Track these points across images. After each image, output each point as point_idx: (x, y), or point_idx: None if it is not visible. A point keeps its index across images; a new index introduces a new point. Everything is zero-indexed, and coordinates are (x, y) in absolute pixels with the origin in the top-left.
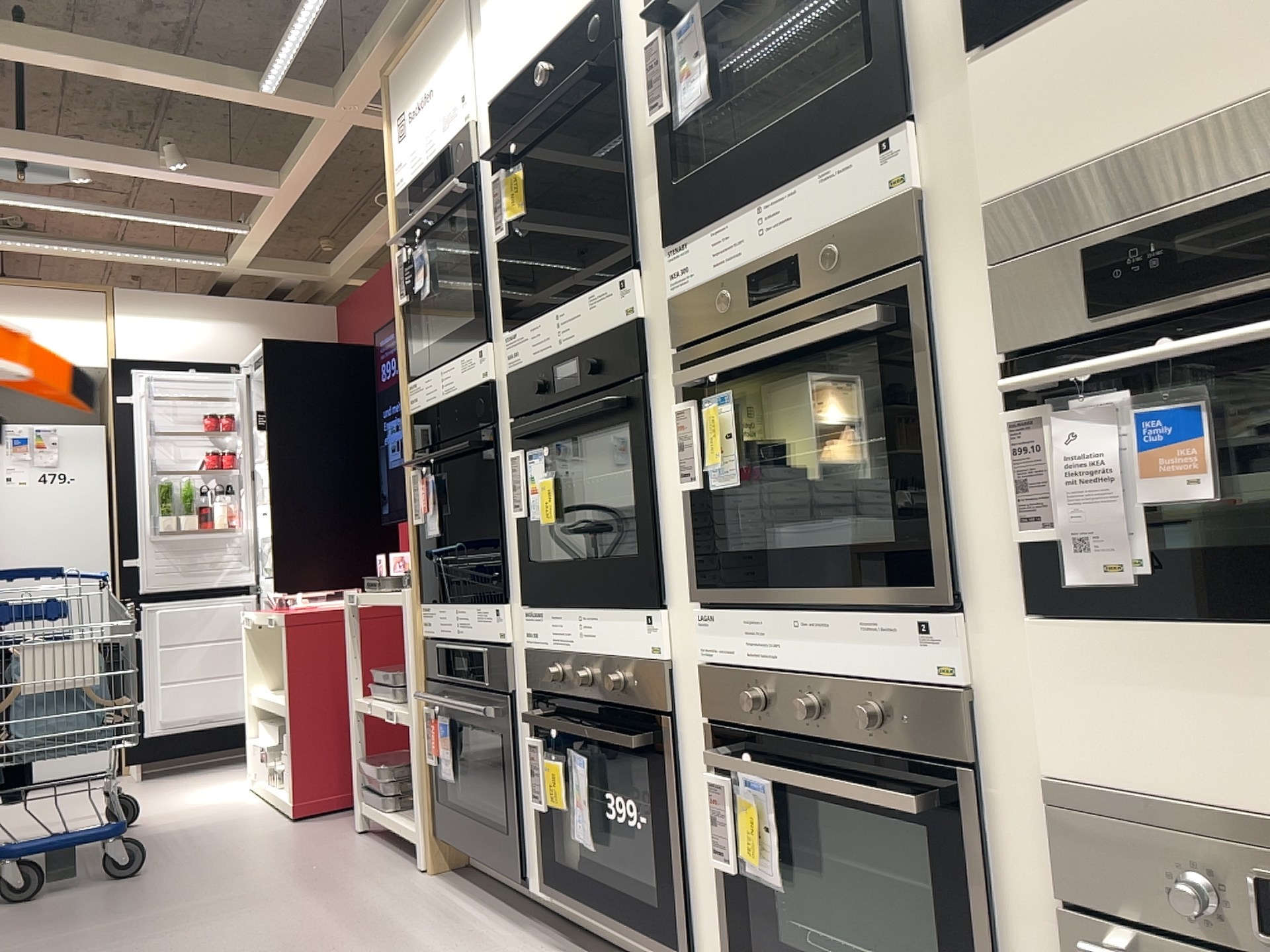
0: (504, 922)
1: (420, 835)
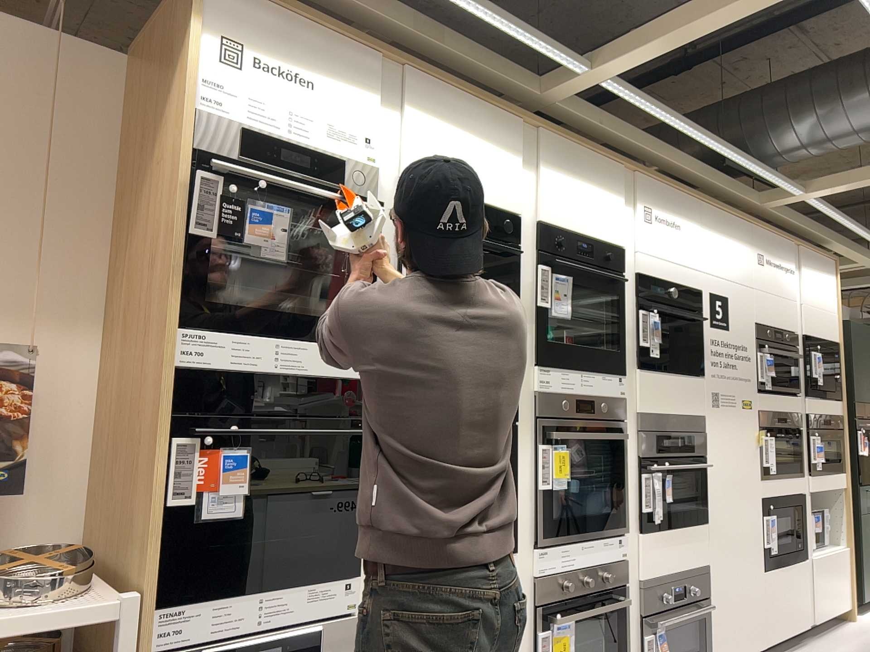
0: None
1: None
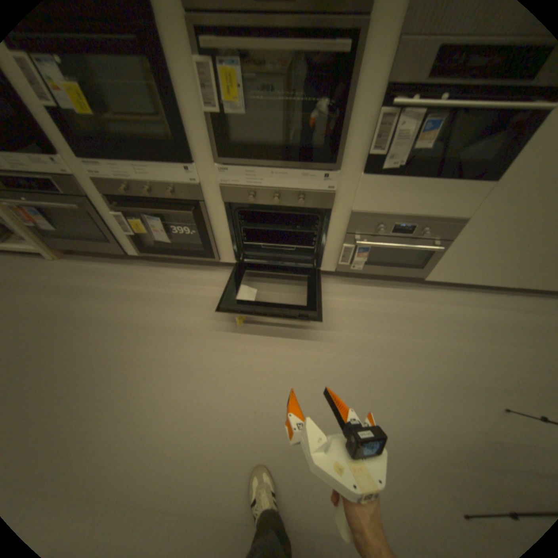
0: (120, 266)
1: (42, 251)
